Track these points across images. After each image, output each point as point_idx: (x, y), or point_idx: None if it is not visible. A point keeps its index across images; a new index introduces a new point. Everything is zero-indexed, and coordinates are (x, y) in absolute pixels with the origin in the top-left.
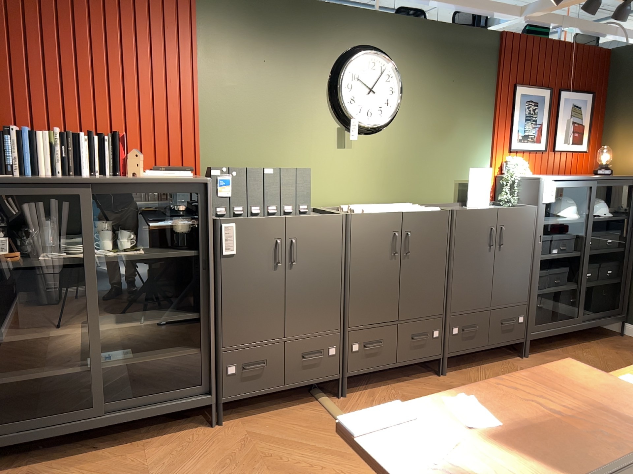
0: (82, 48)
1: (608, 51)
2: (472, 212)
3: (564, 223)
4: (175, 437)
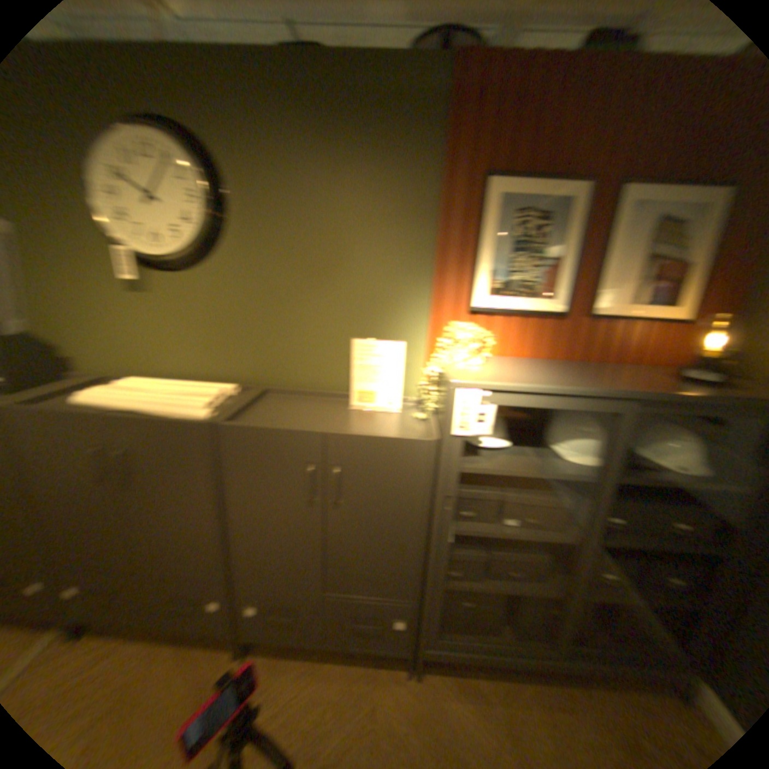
0: None
1: None
2: (253, 432)
3: (533, 476)
4: None
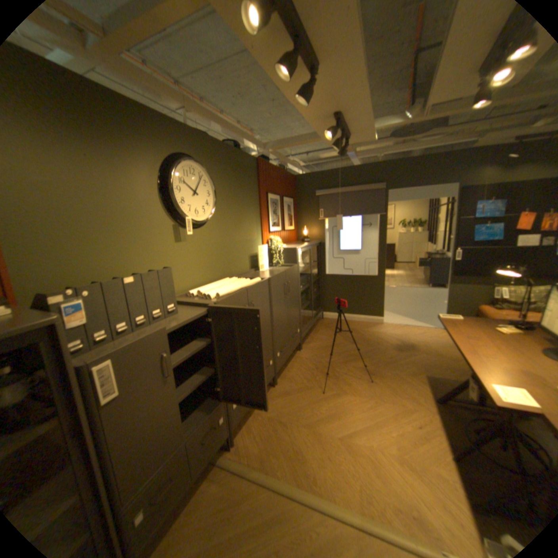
0: None
1: (295, 175)
2: (276, 276)
3: (303, 270)
4: None
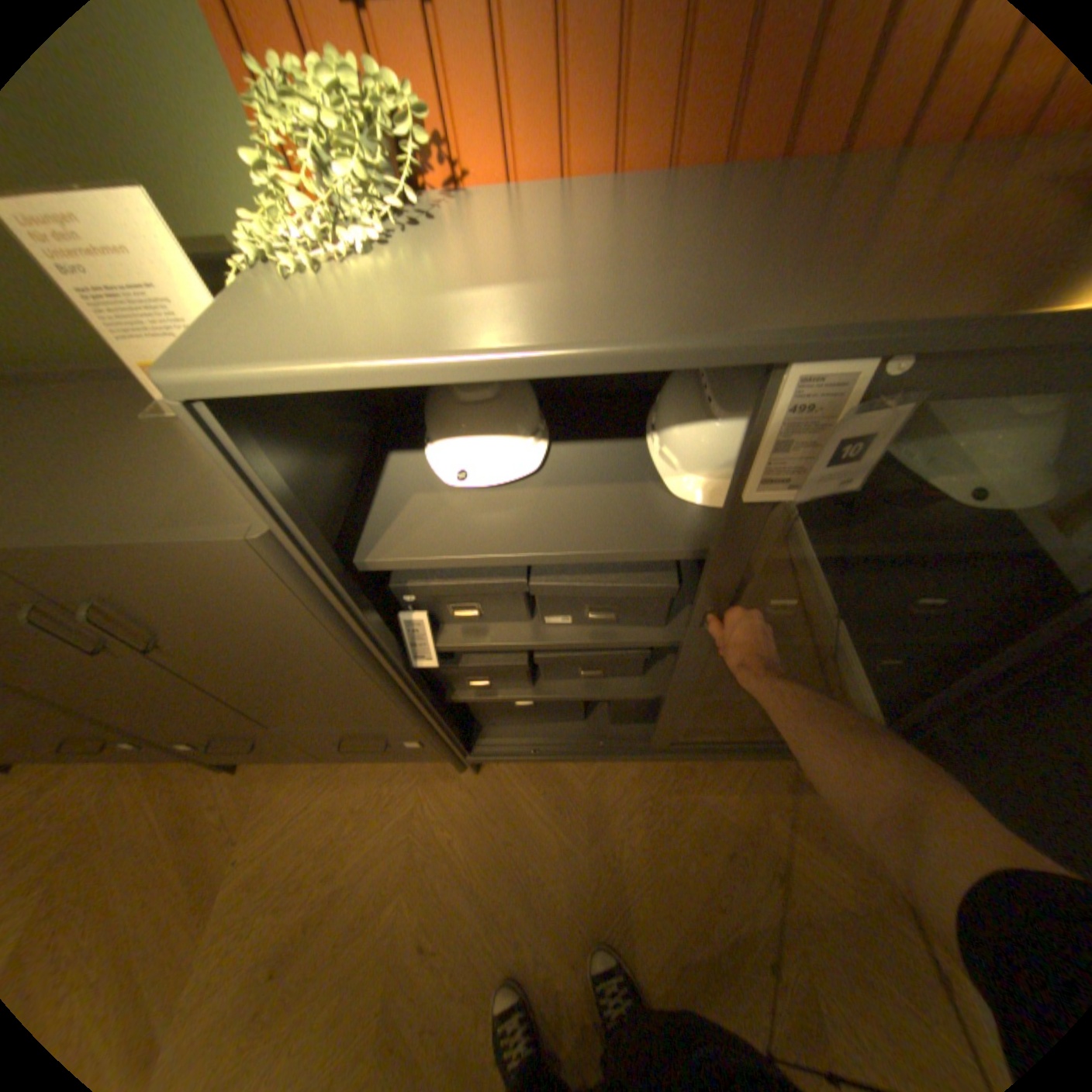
0: None
1: None
2: None
3: (571, 564)
4: None
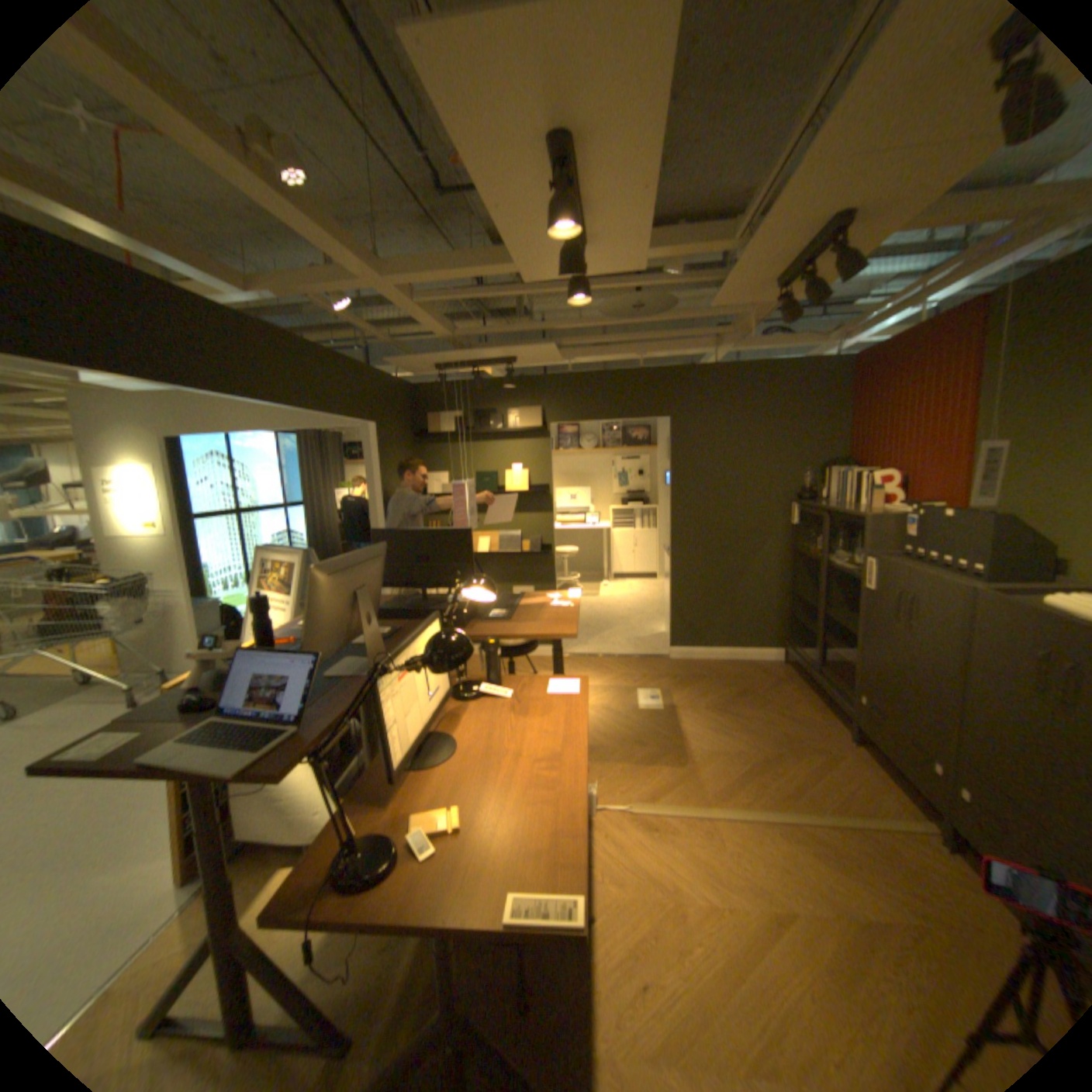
0: (906, 399)
1: None
2: None
3: None
4: (836, 726)
